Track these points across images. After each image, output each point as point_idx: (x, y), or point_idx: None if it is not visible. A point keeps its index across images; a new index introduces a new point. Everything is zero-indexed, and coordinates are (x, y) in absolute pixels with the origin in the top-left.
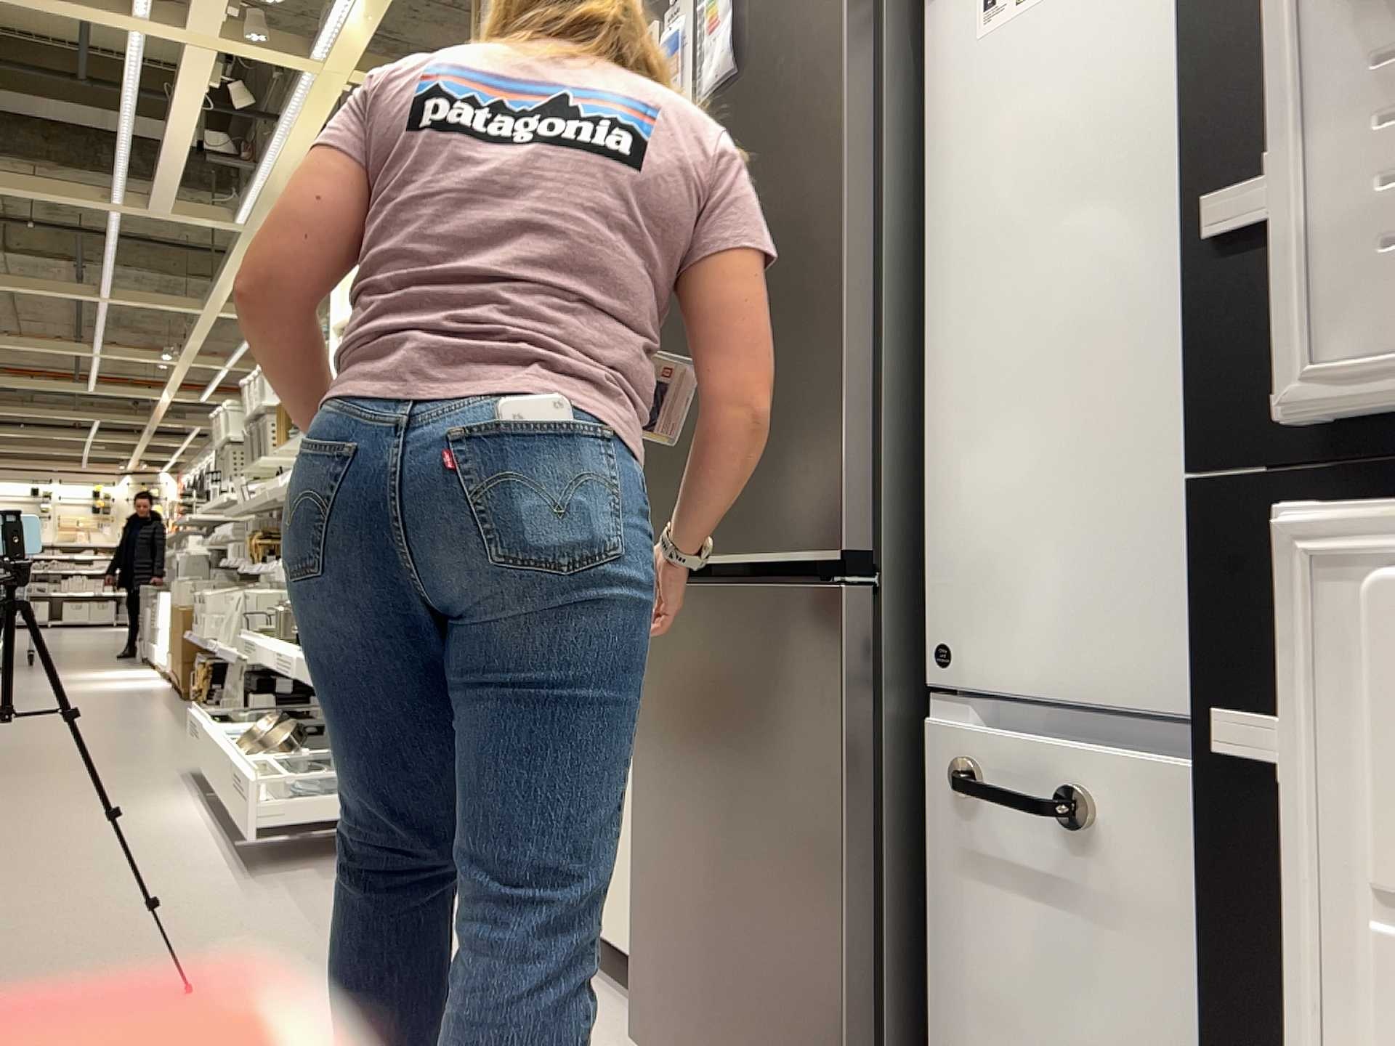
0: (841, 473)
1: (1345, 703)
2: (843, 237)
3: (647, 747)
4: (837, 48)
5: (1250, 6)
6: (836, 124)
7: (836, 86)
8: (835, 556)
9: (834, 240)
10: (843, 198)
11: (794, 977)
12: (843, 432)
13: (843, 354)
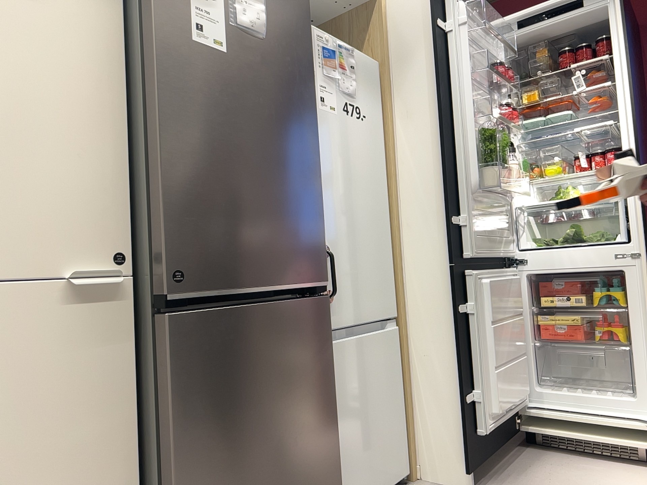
0: (323, 249)
1: (476, 296)
2: (318, 156)
3: (192, 428)
4: (311, 79)
5: (451, 184)
6: (312, 109)
7: (312, 94)
8: (322, 282)
9: (315, 155)
10: (317, 141)
11: (315, 471)
12: (322, 233)
13: (320, 202)
